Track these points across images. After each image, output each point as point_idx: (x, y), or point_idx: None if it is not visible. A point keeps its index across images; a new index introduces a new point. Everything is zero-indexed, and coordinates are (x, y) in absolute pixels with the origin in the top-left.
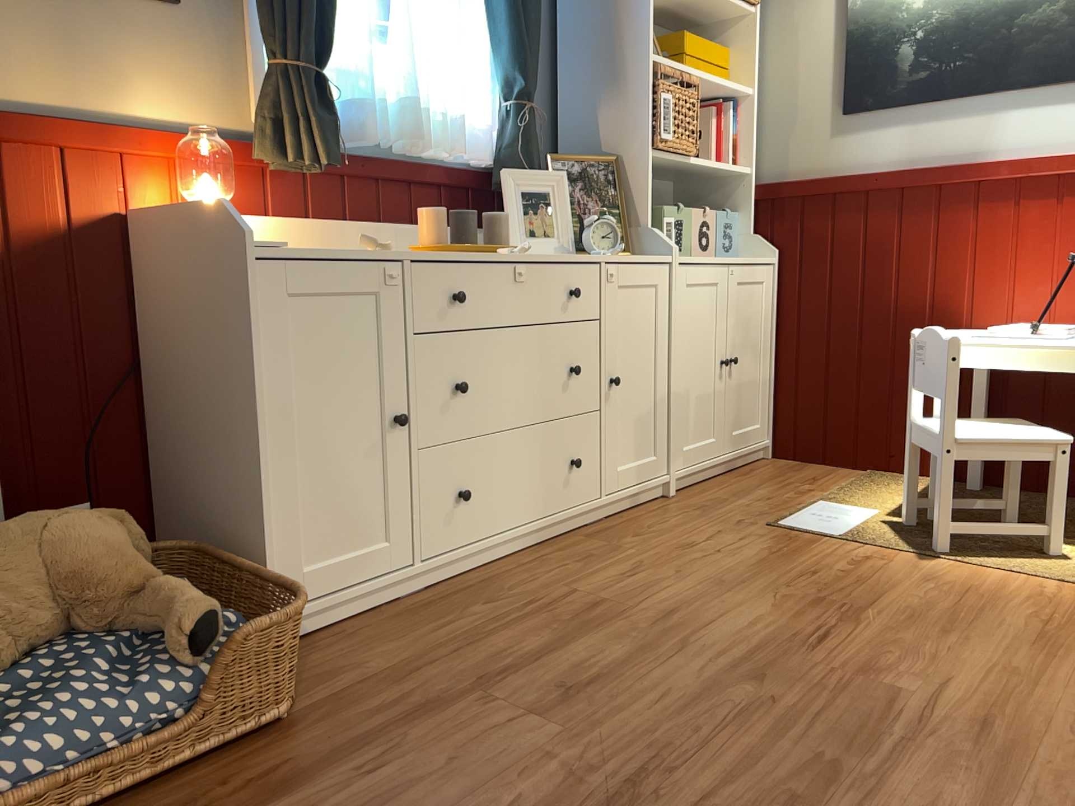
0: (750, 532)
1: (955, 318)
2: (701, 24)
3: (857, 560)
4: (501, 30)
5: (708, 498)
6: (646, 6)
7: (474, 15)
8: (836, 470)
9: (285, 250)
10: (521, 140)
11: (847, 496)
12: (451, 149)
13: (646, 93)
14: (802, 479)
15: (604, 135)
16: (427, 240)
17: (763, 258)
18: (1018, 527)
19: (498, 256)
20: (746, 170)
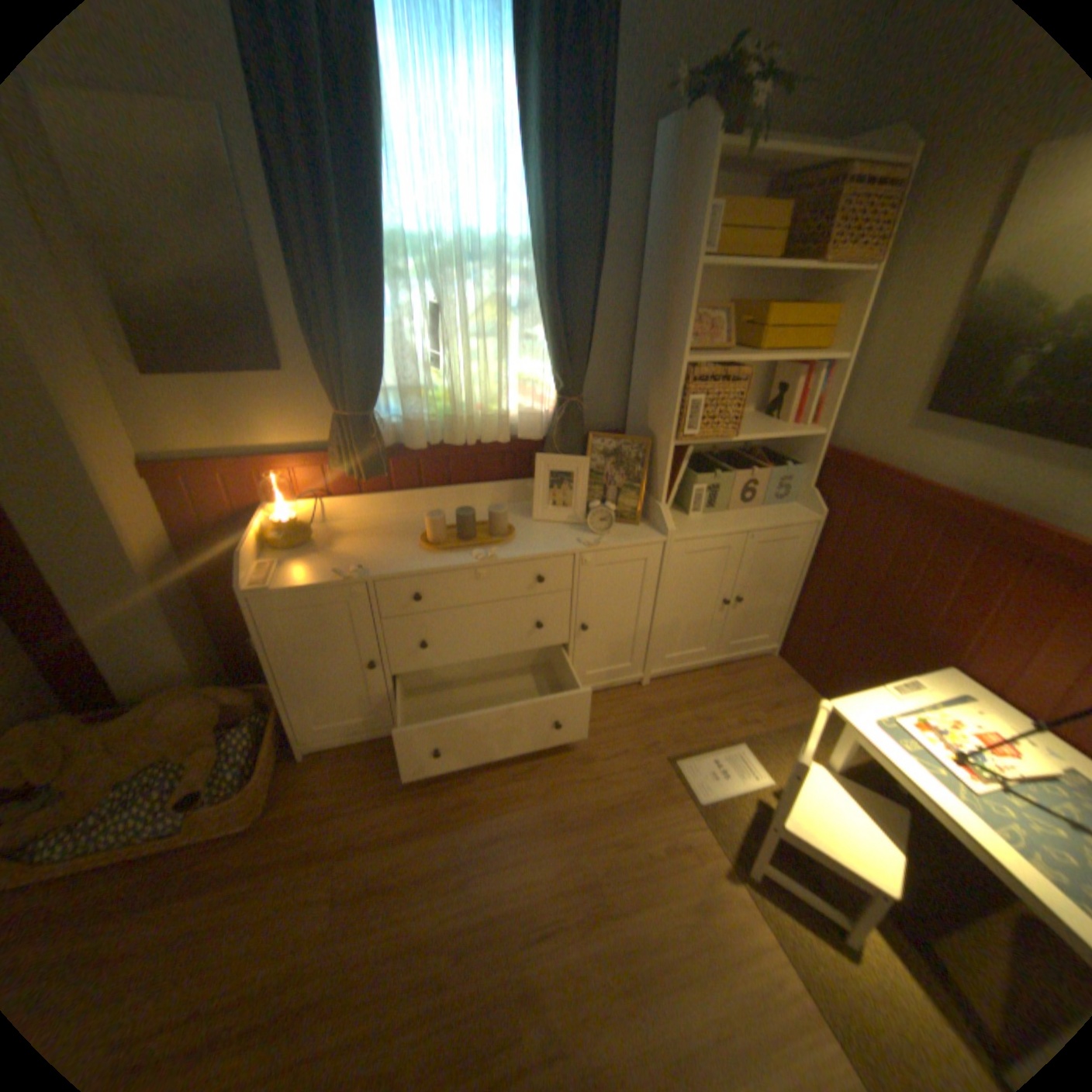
0: (646, 763)
1: (956, 655)
2: (823, 269)
3: (679, 848)
4: (548, 337)
5: (667, 697)
6: (689, 309)
7: (533, 319)
8: (812, 698)
9: (283, 578)
10: (558, 428)
11: (773, 748)
12: (496, 437)
13: (677, 392)
14: (767, 701)
15: (650, 412)
16: (430, 534)
17: (811, 513)
18: (825, 910)
19: (465, 562)
20: (820, 432)
